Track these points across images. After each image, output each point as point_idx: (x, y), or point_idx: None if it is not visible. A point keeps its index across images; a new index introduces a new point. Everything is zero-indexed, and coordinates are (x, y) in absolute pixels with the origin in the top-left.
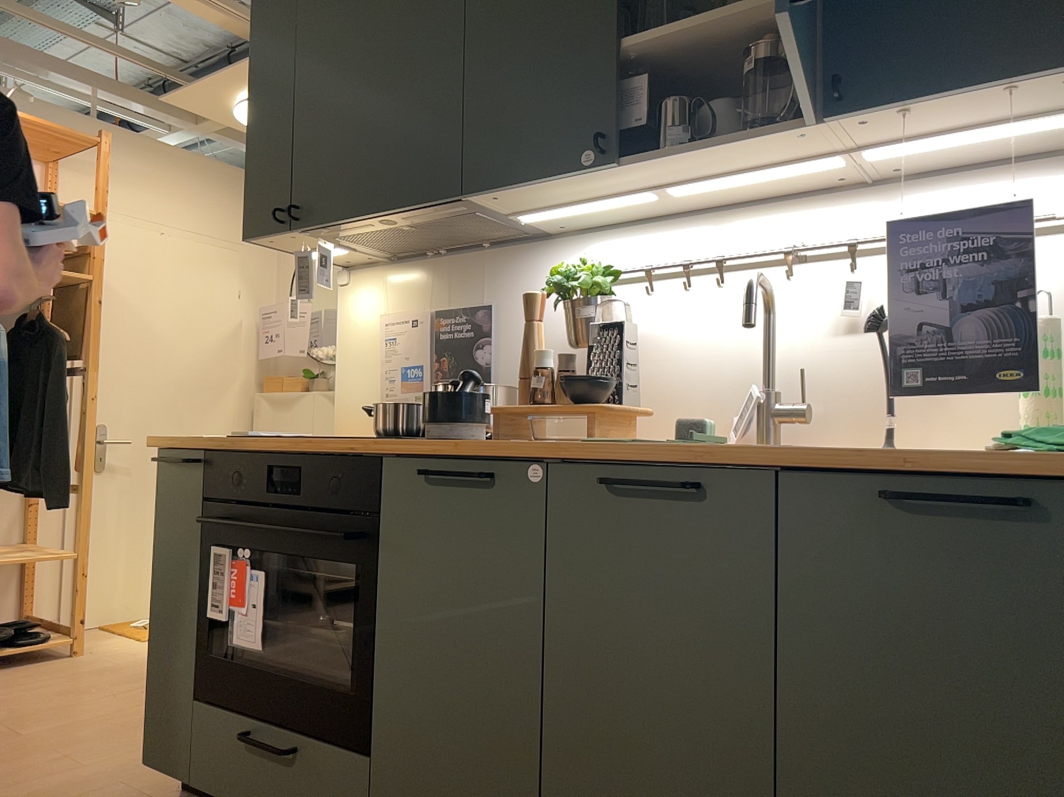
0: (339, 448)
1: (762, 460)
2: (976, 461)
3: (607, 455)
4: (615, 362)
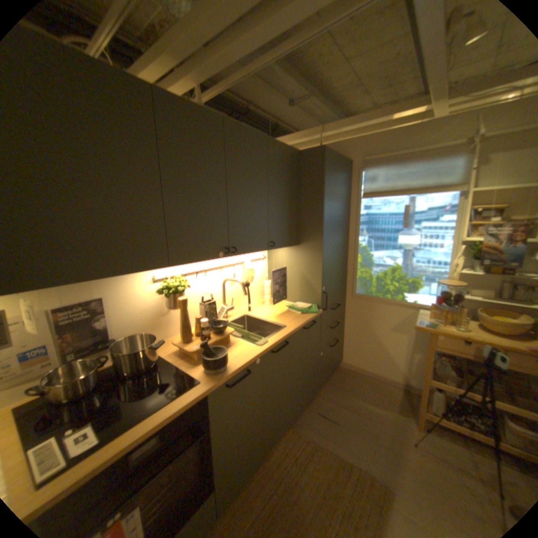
0: (180, 408)
1: (294, 332)
2: (308, 318)
3: (273, 346)
4: (214, 315)
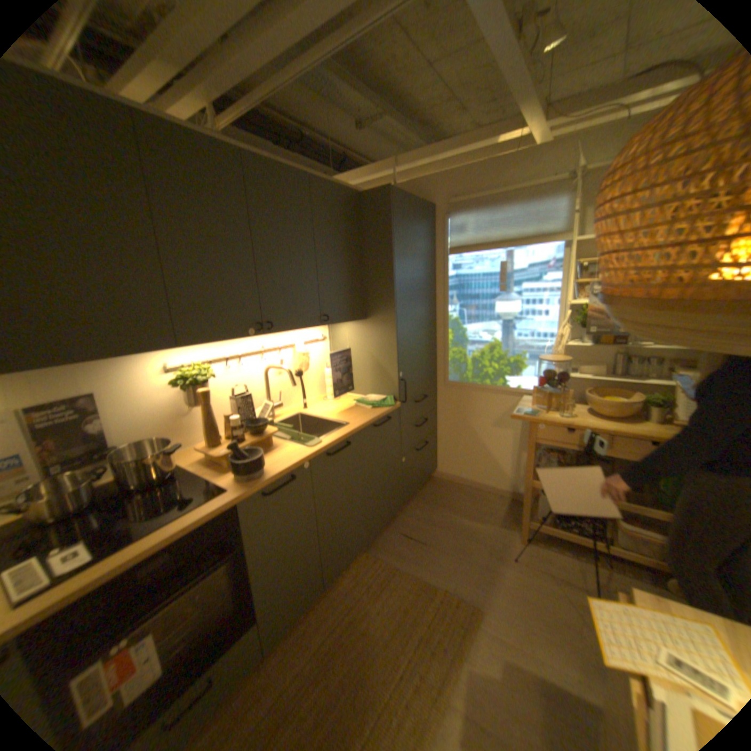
0: (198, 520)
1: (358, 430)
2: (379, 413)
3: (328, 447)
4: (249, 412)
